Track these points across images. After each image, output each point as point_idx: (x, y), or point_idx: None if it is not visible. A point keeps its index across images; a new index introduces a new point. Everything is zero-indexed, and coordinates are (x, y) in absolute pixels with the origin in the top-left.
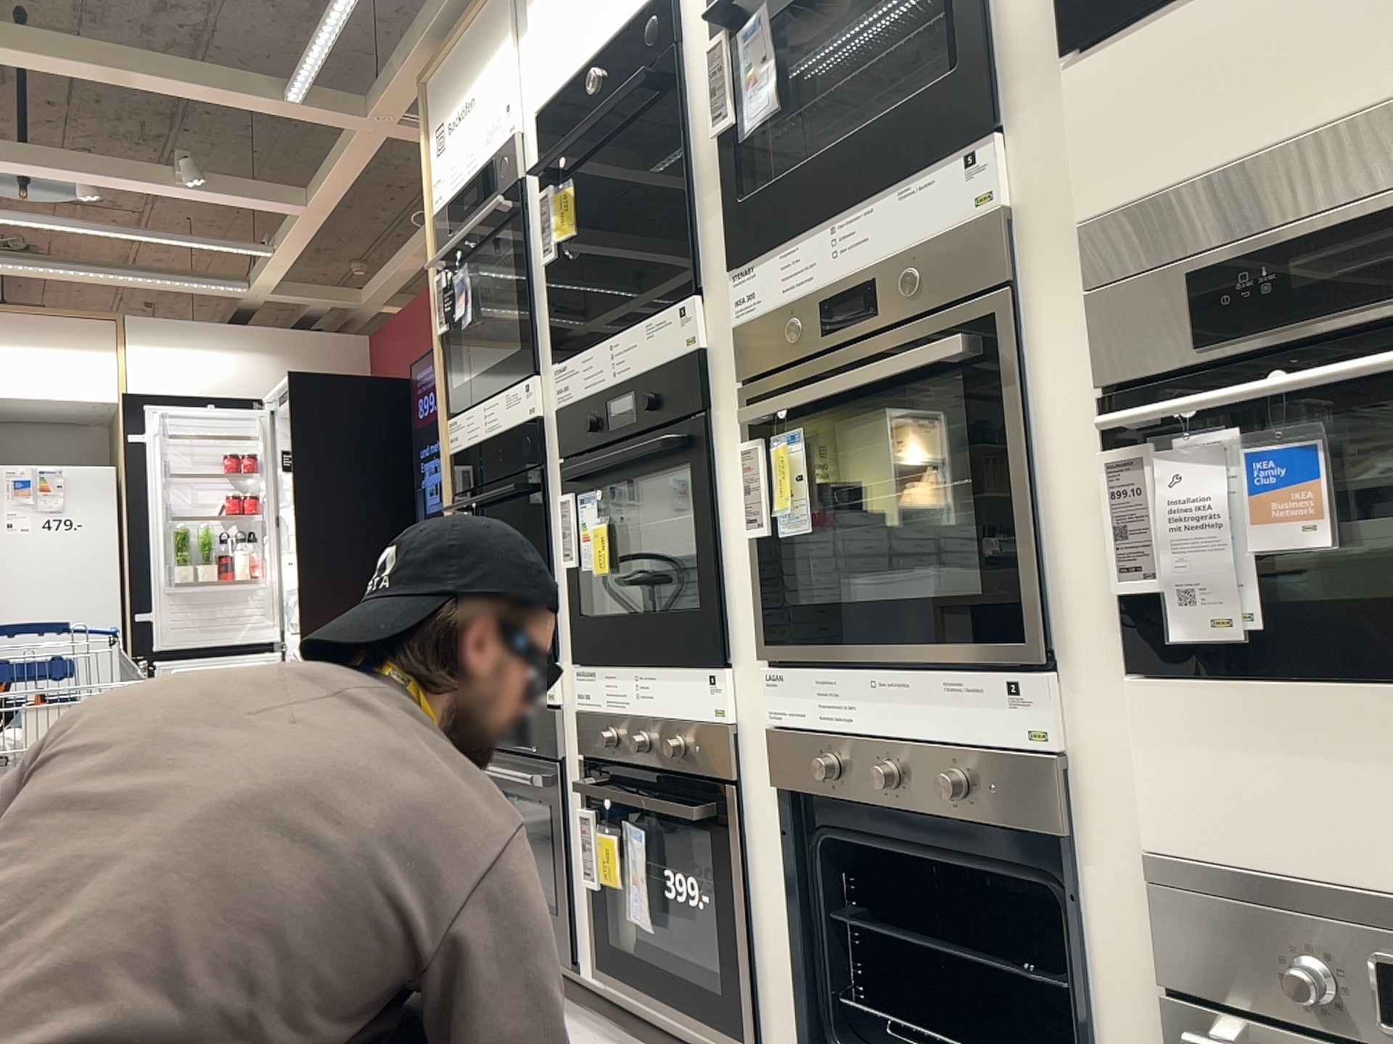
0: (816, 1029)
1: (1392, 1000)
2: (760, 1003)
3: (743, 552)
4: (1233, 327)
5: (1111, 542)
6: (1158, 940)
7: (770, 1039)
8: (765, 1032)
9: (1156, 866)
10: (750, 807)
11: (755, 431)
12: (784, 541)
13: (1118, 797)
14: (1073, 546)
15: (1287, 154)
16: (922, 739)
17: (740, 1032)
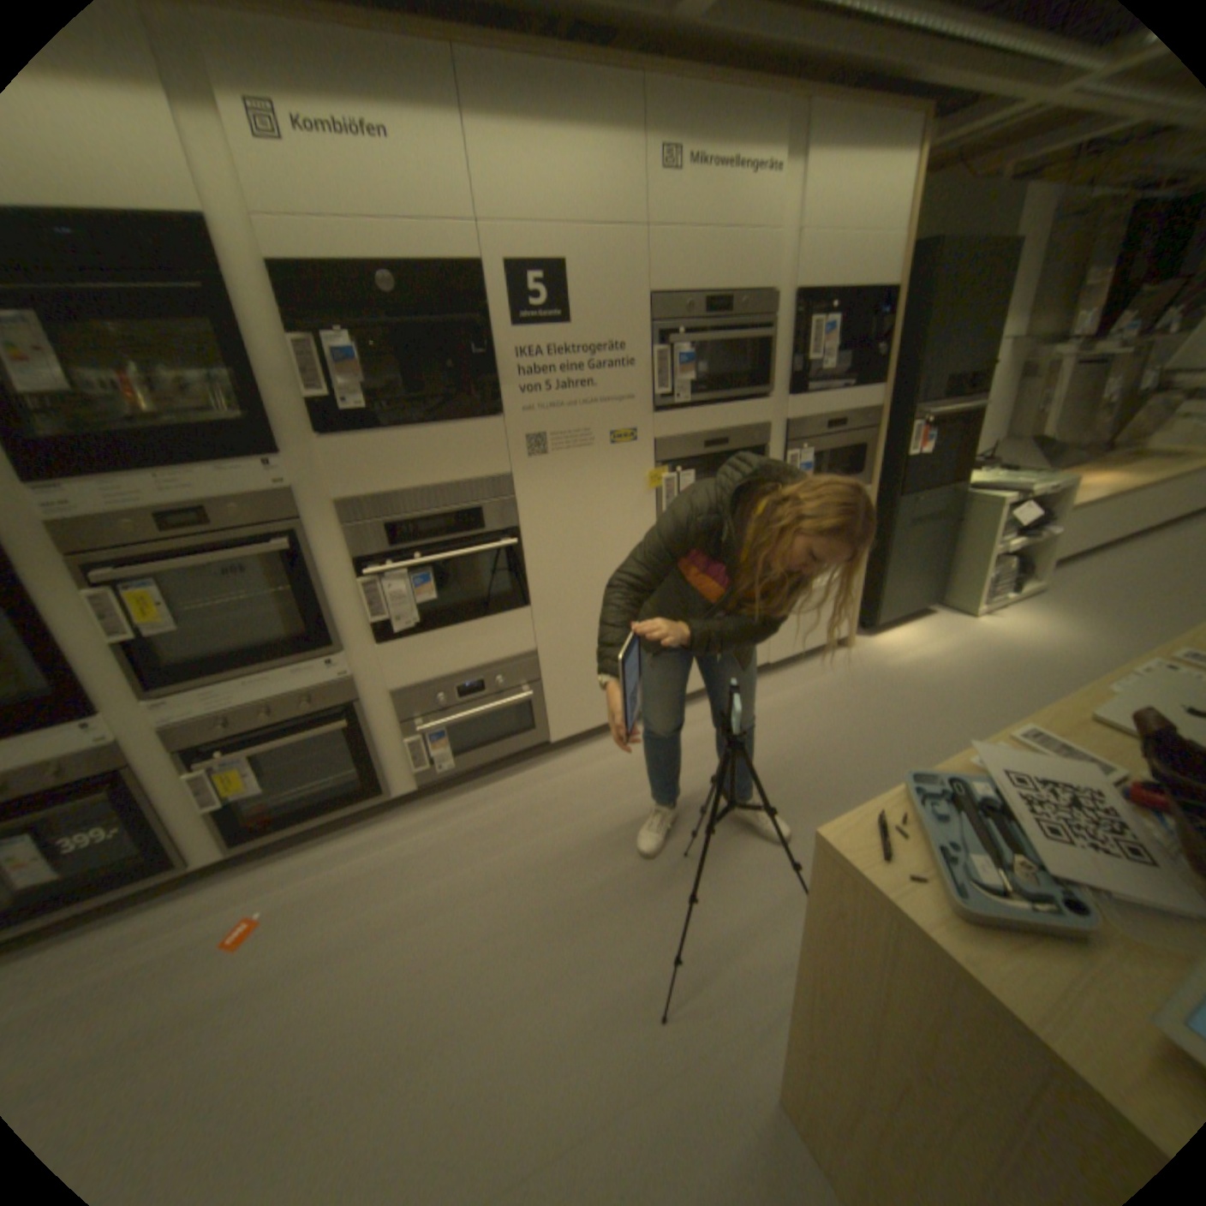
0: (220, 833)
1: (455, 697)
2: (171, 850)
3: (91, 653)
4: (401, 544)
5: (360, 609)
6: (394, 714)
7: (185, 858)
8: (177, 859)
9: (391, 696)
10: (139, 774)
11: (97, 587)
12: (147, 641)
13: (371, 683)
14: (343, 613)
15: (405, 491)
16: (278, 698)
17: (164, 869)
